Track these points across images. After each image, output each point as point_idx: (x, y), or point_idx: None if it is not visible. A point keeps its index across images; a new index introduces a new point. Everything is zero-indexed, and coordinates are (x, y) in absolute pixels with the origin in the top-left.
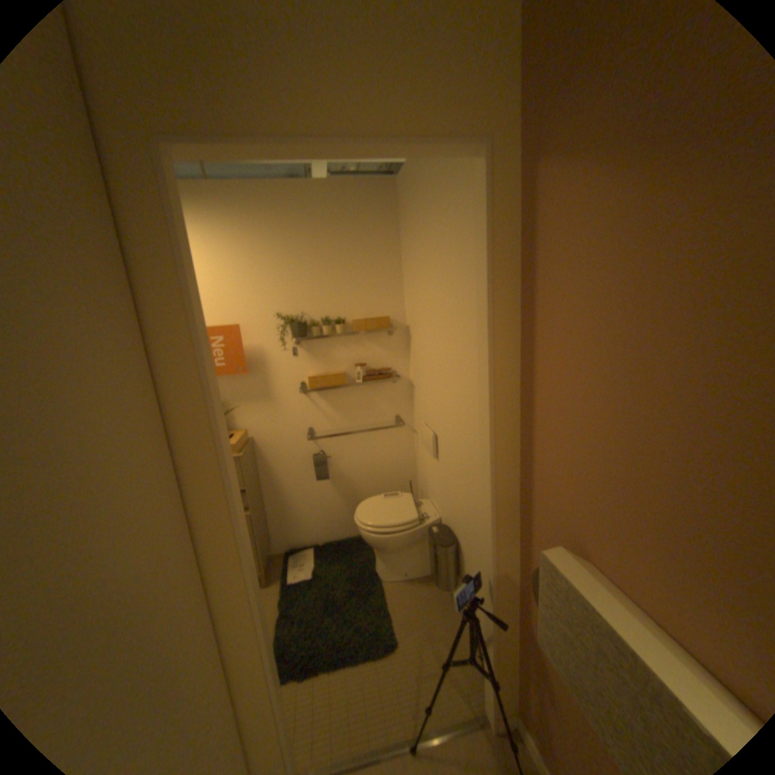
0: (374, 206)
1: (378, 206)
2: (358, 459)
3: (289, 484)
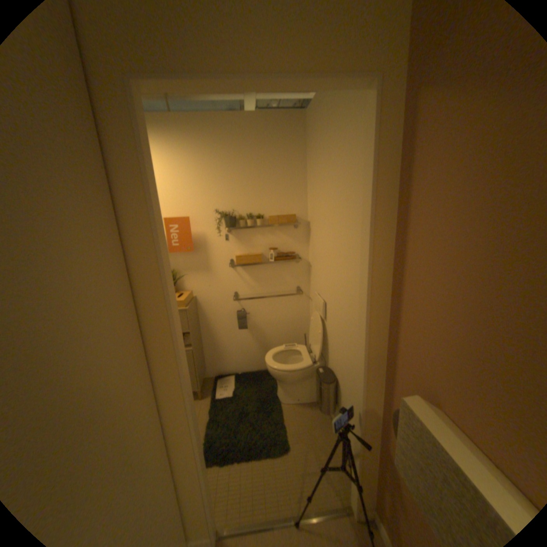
0: (288, 132)
1: (291, 132)
2: (268, 316)
3: (220, 330)
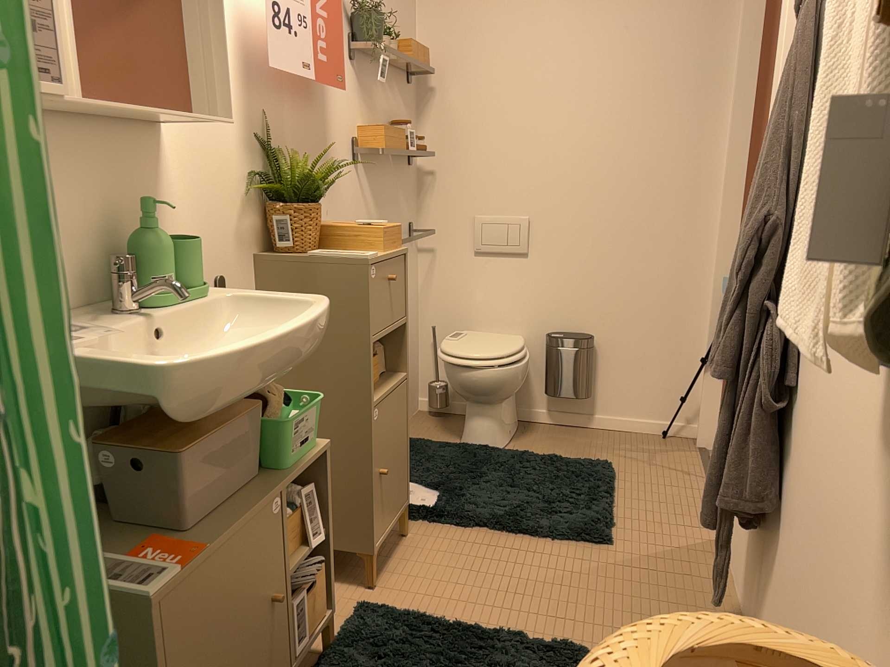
0: None
1: None
2: None
3: None
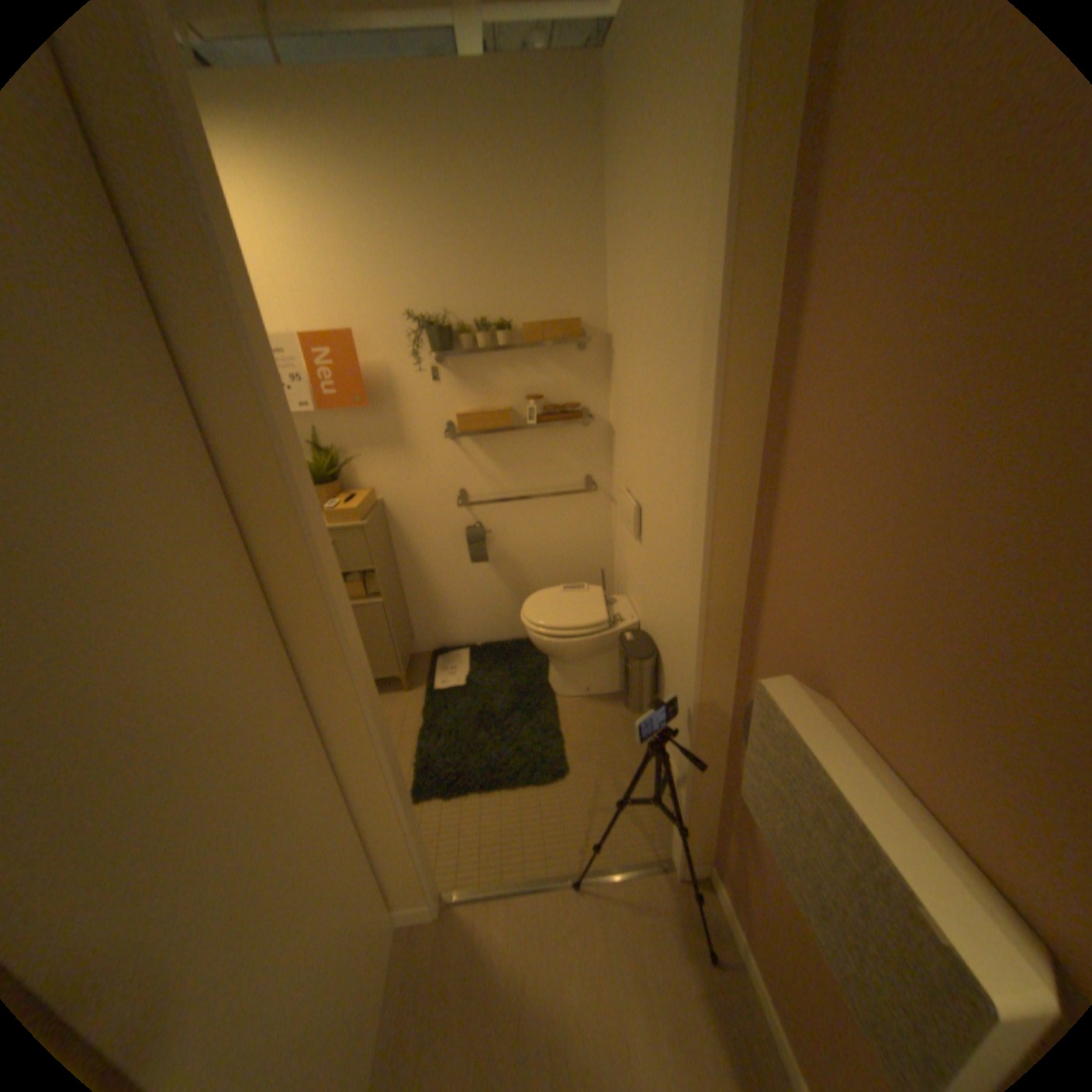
0: (560, 111)
1: (567, 111)
2: (530, 537)
3: (435, 566)
